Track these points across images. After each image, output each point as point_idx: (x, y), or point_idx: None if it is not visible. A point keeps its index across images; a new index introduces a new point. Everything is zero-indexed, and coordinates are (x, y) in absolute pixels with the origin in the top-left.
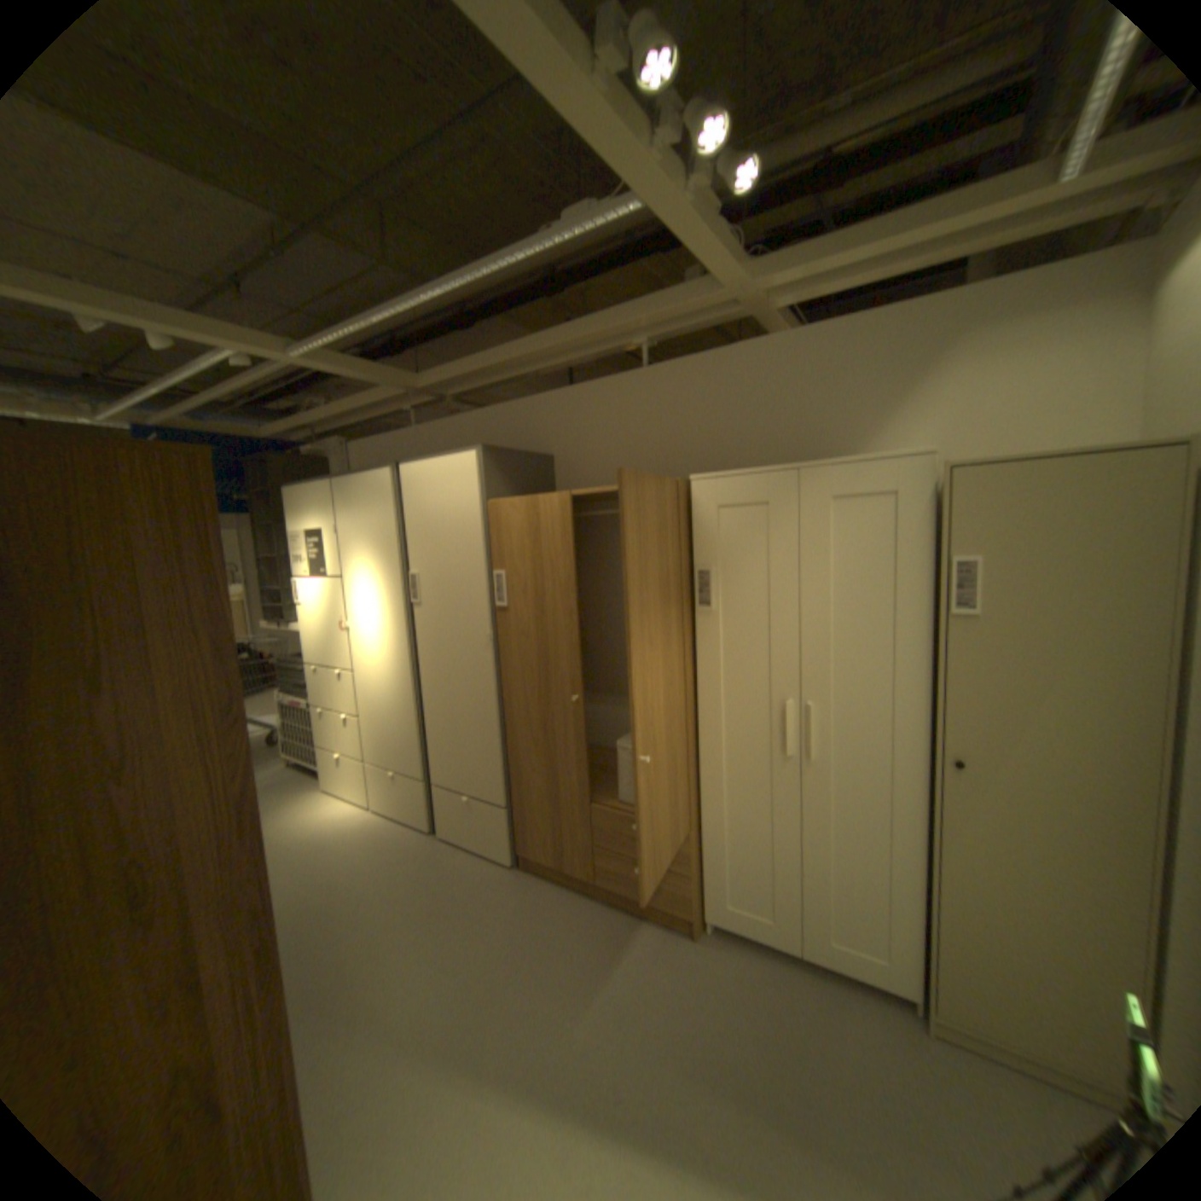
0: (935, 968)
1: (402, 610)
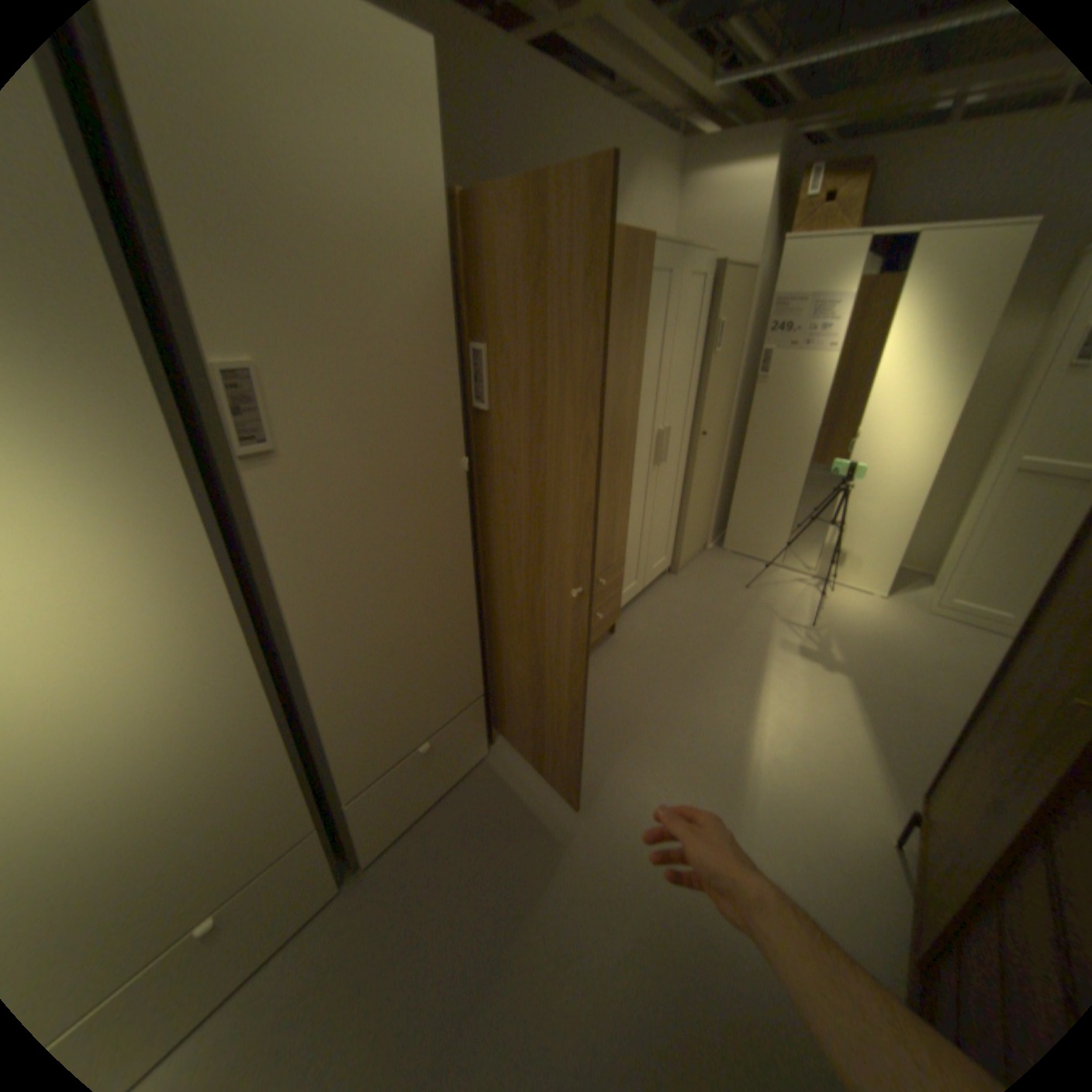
0: (683, 542)
1: (179, 492)
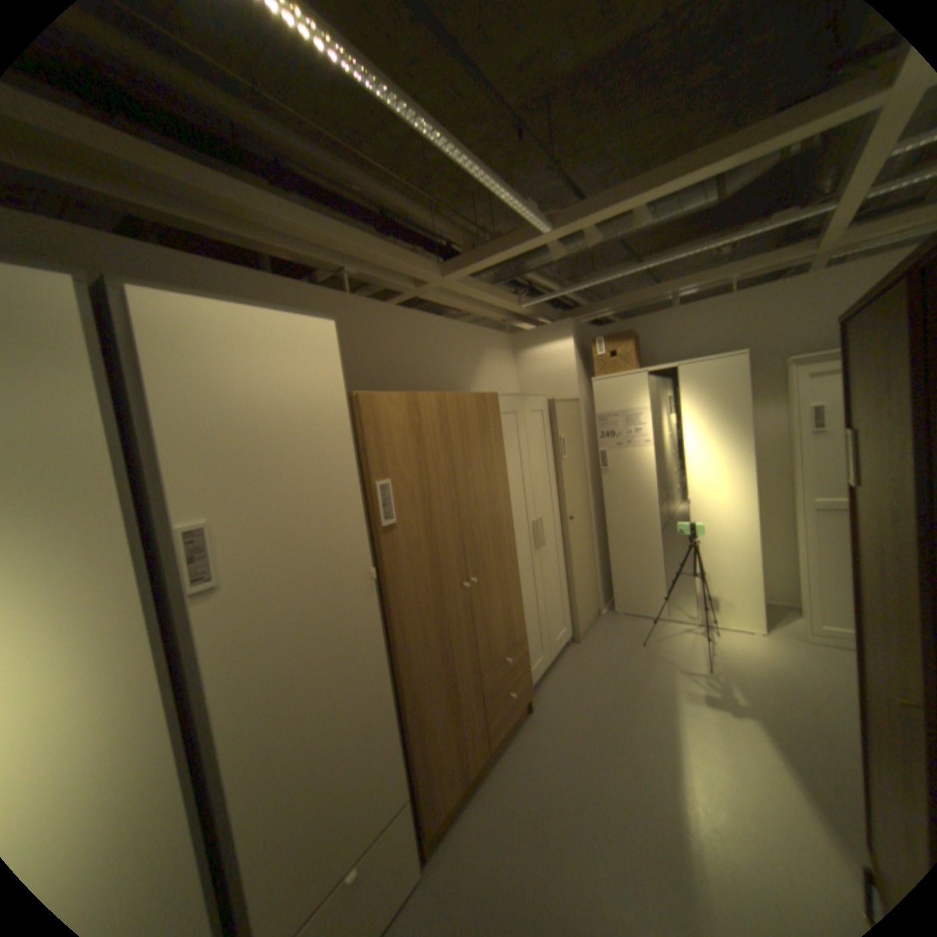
0: (577, 612)
1: (133, 633)
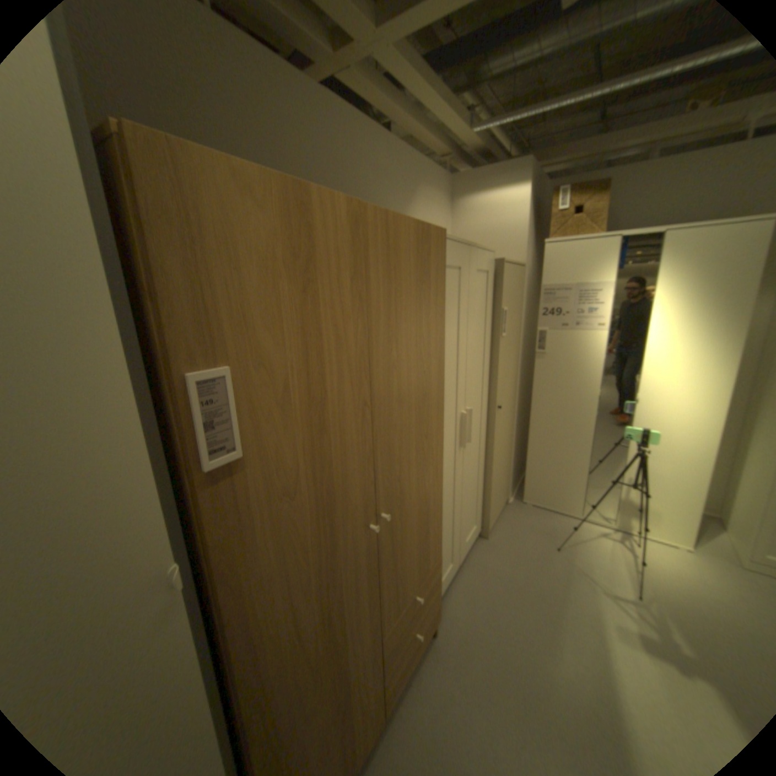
0: (490, 507)
1: None
